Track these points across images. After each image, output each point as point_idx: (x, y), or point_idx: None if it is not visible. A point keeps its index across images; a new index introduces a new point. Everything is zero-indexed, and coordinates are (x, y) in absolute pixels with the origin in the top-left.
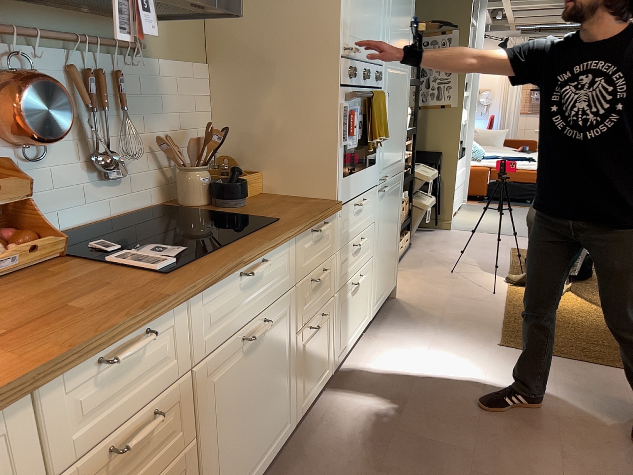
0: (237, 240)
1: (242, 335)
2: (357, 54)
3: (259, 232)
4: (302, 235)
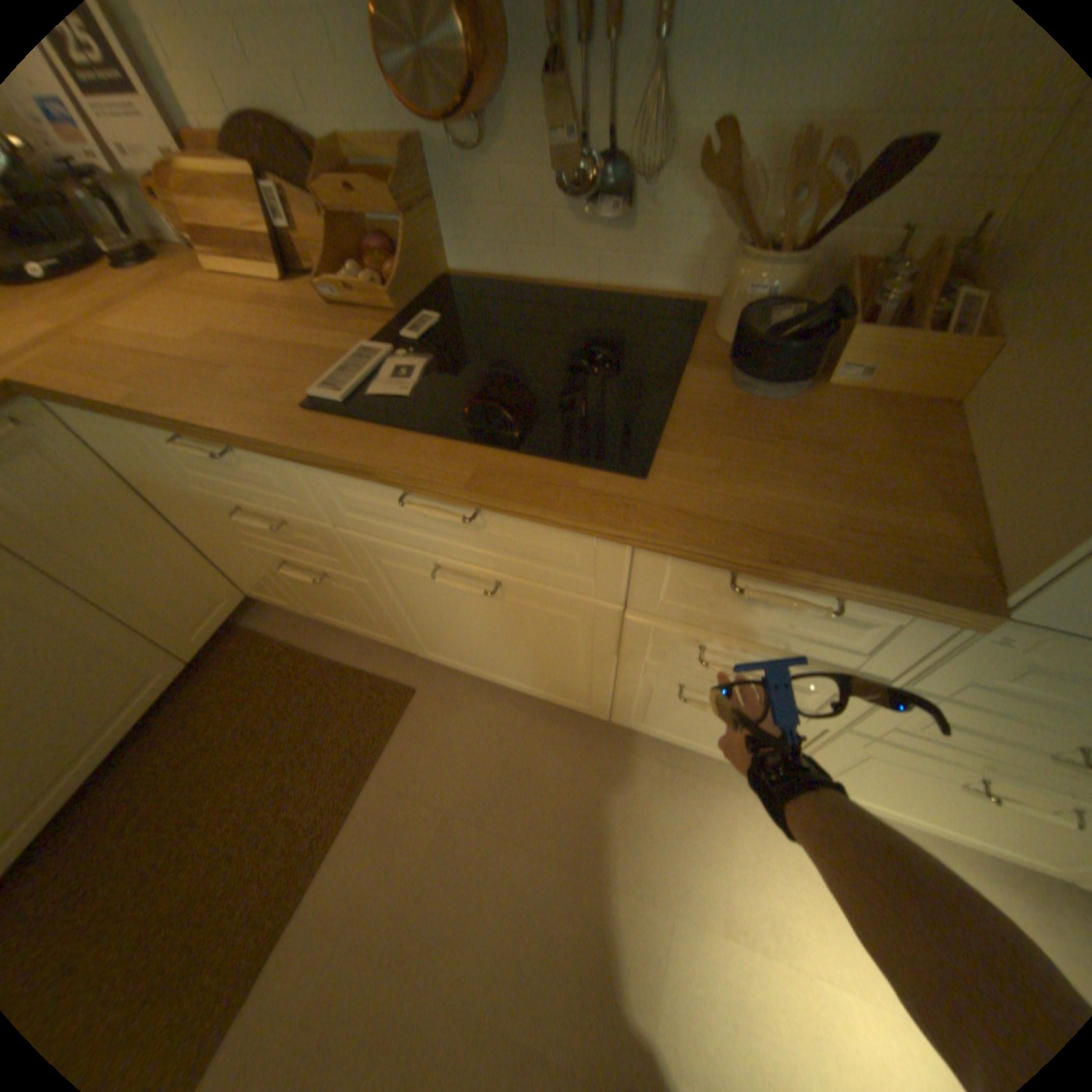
0: (469, 442)
1: (440, 561)
2: None
3: (532, 463)
4: (673, 554)
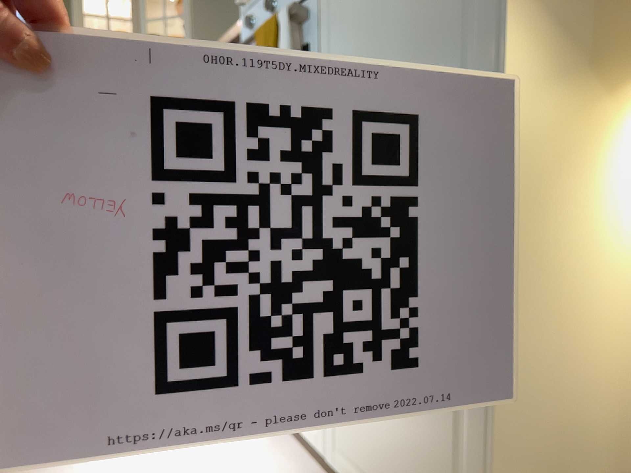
0: None
1: None
2: None
3: None
4: None
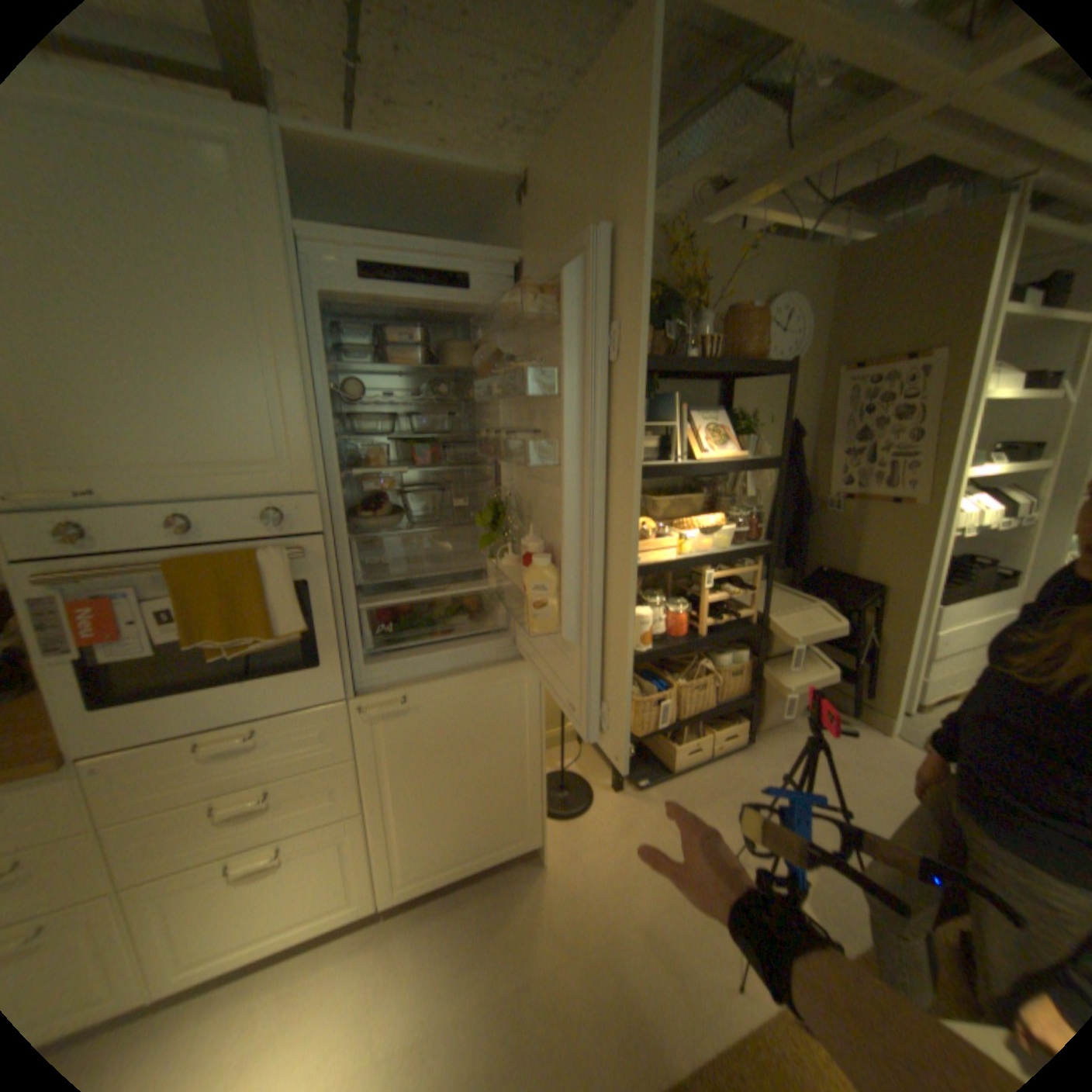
0: None
1: None
2: (108, 492)
3: None
4: None
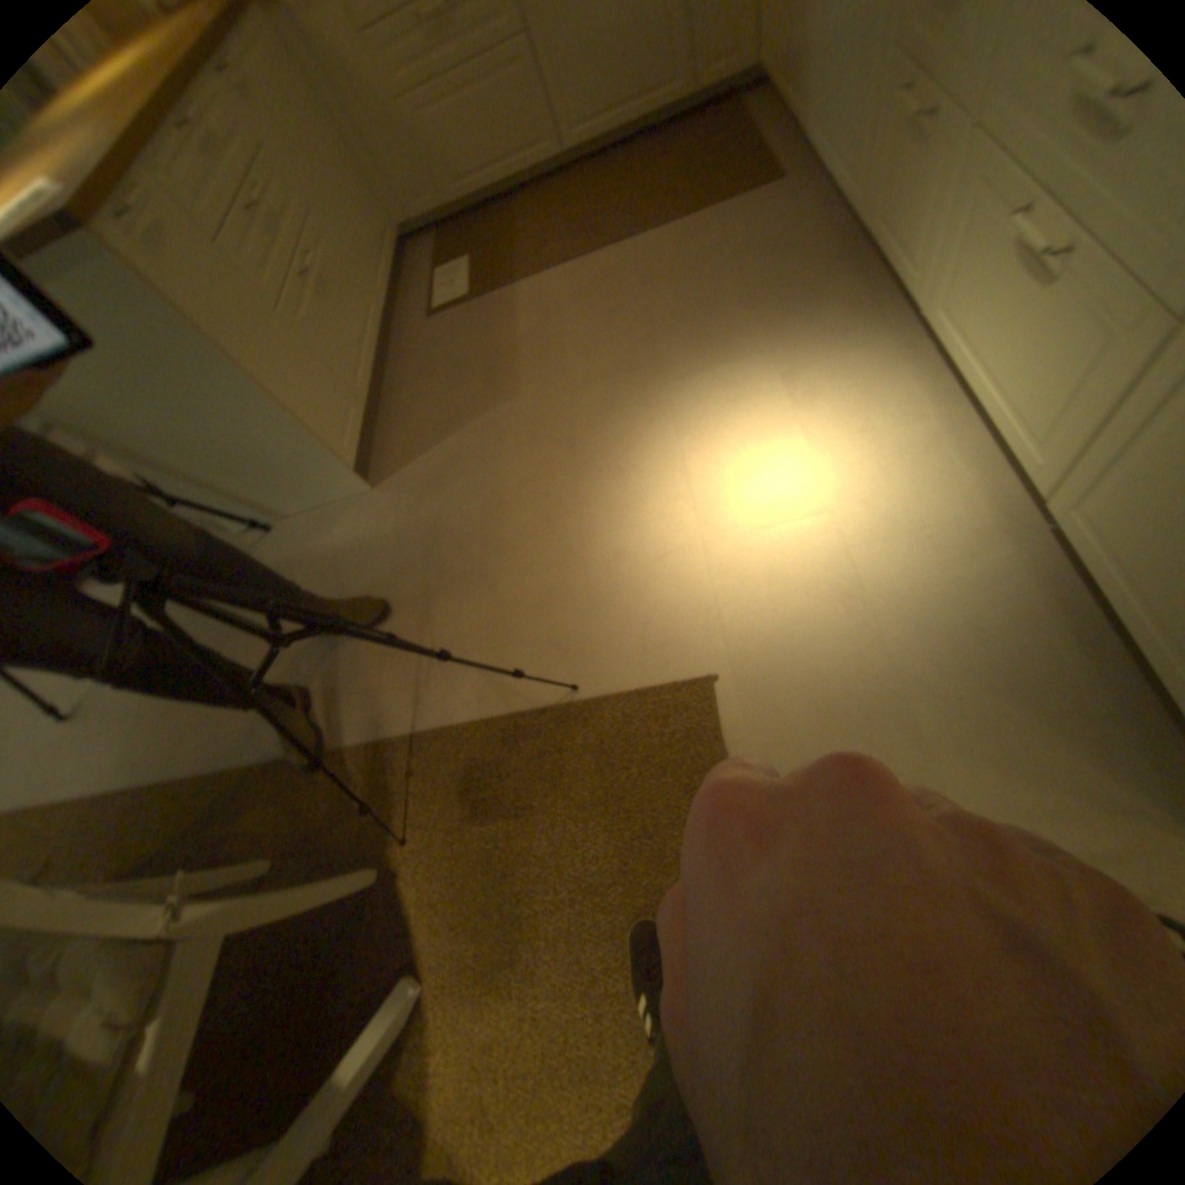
0: None
1: None
2: None
3: None
4: None
